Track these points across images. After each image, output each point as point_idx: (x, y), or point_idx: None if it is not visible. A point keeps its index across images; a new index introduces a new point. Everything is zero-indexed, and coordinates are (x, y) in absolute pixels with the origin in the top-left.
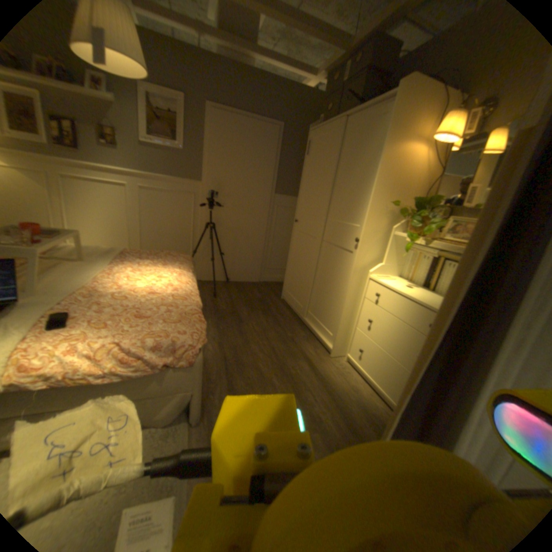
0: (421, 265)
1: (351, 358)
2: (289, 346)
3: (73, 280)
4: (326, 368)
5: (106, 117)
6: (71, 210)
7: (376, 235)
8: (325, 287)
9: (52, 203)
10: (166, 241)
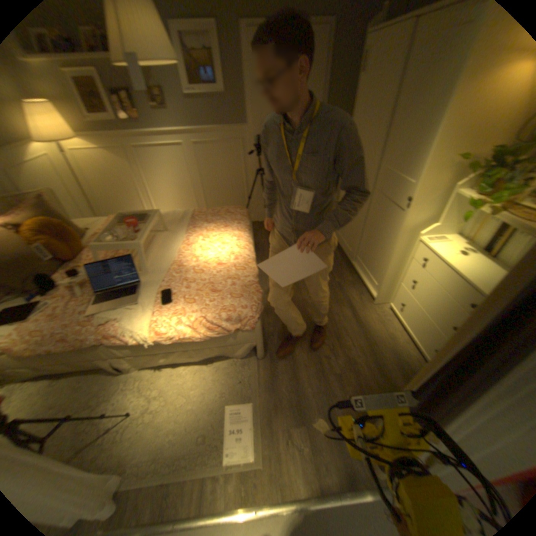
0: (487, 226)
1: (394, 305)
2: (334, 292)
3: (164, 256)
4: (367, 316)
5: (148, 75)
6: (145, 176)
7: (433, 193)
8: (373, 238)
9: (131, 172)
10: (222, 190)
